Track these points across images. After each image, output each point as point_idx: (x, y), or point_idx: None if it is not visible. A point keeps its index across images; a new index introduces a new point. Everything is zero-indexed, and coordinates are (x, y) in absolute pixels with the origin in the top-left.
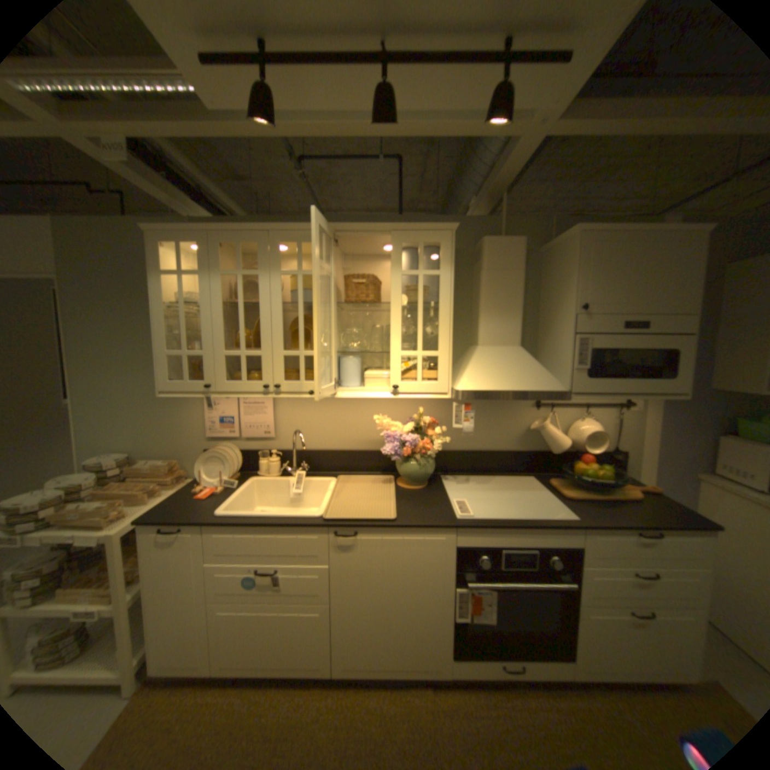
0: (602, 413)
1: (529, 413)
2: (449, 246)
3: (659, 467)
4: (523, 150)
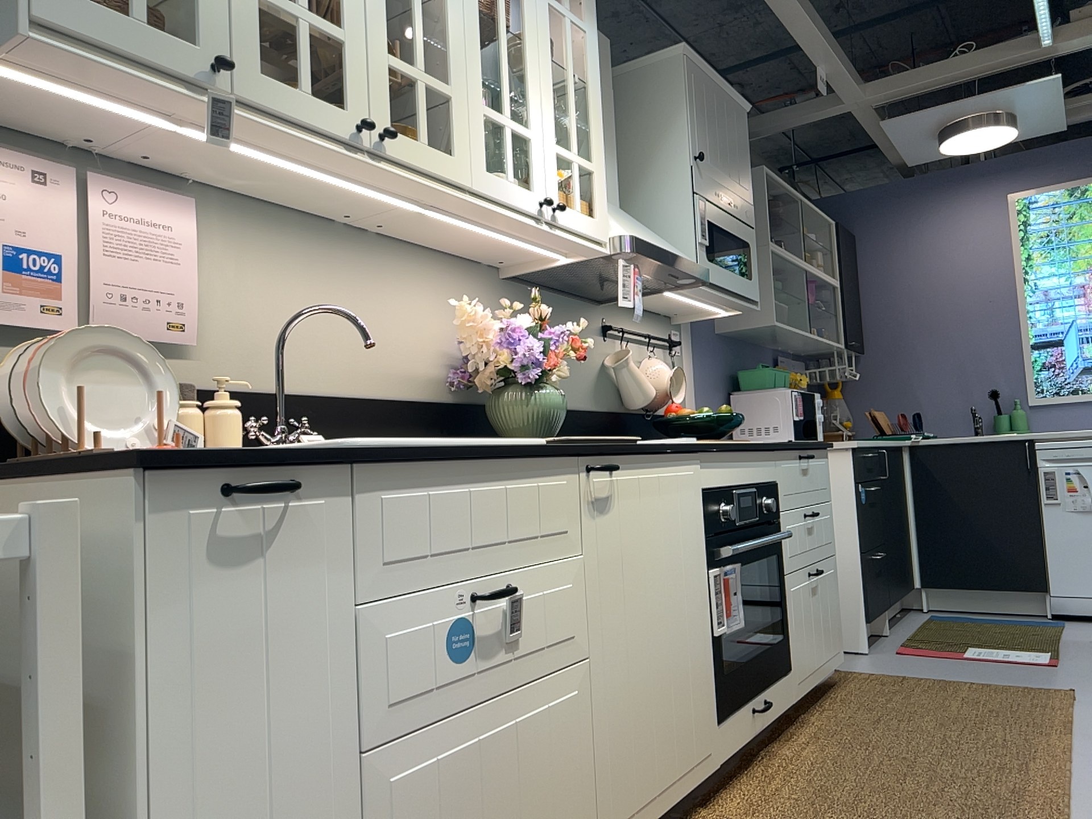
0: (656, 353)
1: (599, 342)
2: None
3: None
4: None
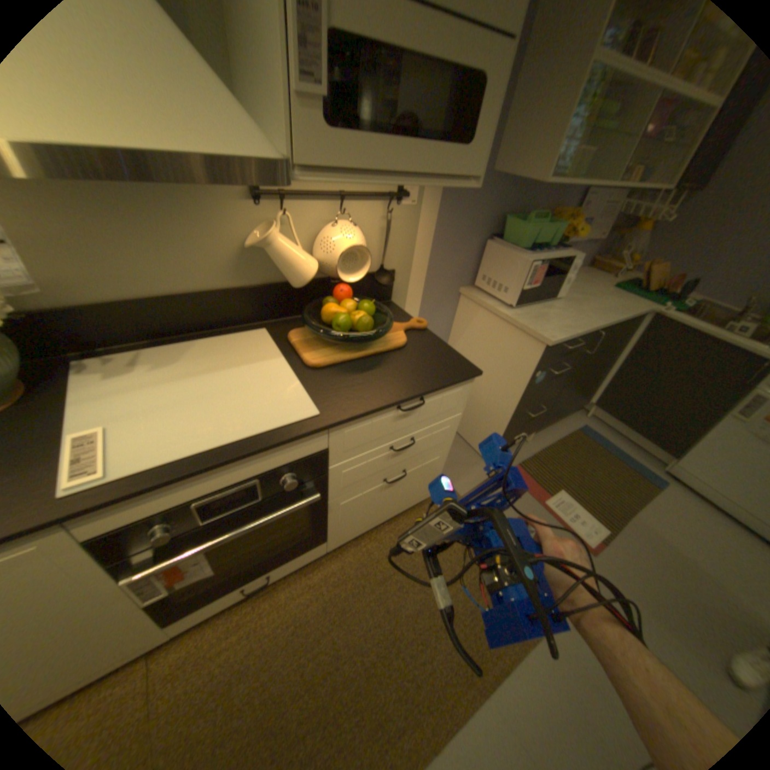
0: (362, 209)
1: (238, 210)
2: None
3: (424, 284)
4: None
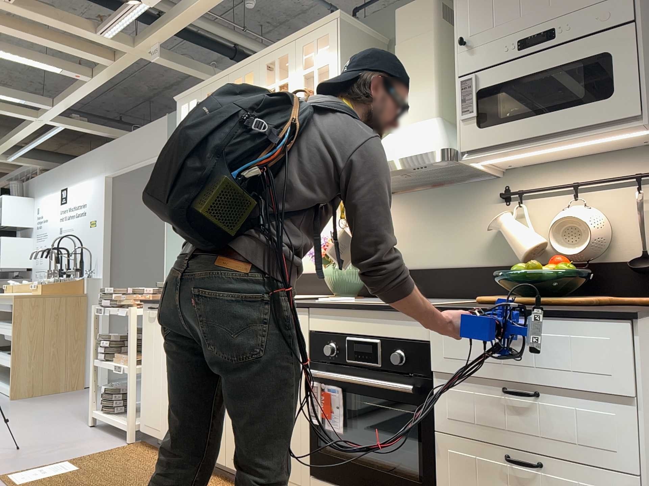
0: (608, 196)
1: (493, 209)
2: (333, 35)
3: None
4: None
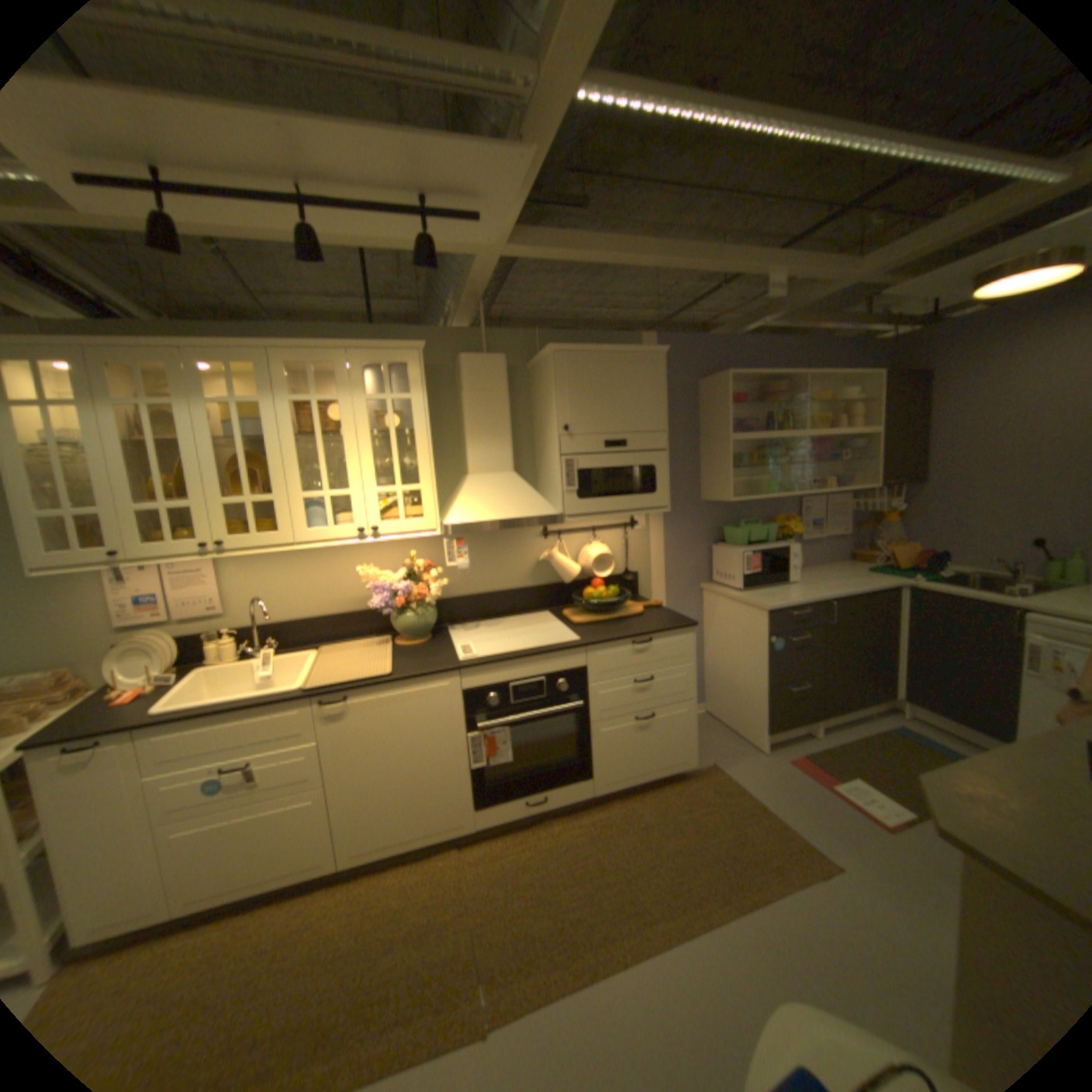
0: (607, 536)
1: (536, 545)
2: (416, 368)
3: (665, 584)
4: (482, 269)
